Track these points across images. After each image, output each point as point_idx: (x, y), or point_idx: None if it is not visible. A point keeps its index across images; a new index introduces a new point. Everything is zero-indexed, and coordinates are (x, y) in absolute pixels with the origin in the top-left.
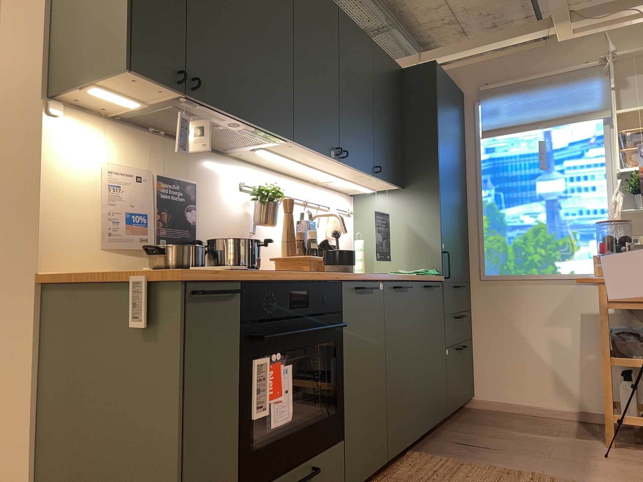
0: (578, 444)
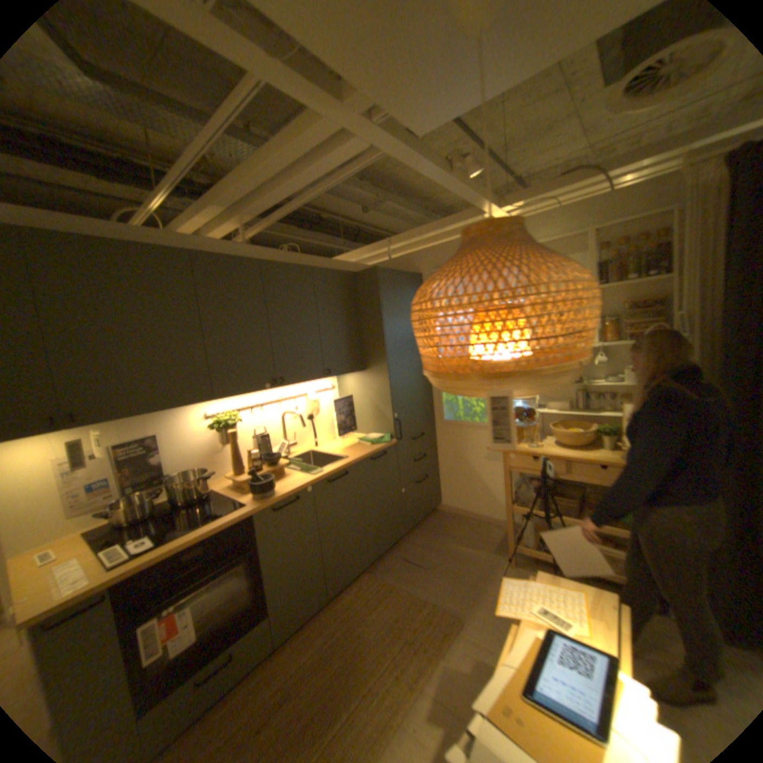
0: (490, 562)
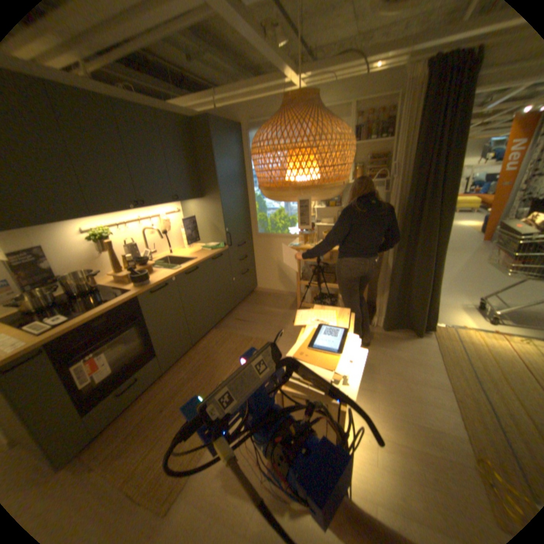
0: (286, 314)
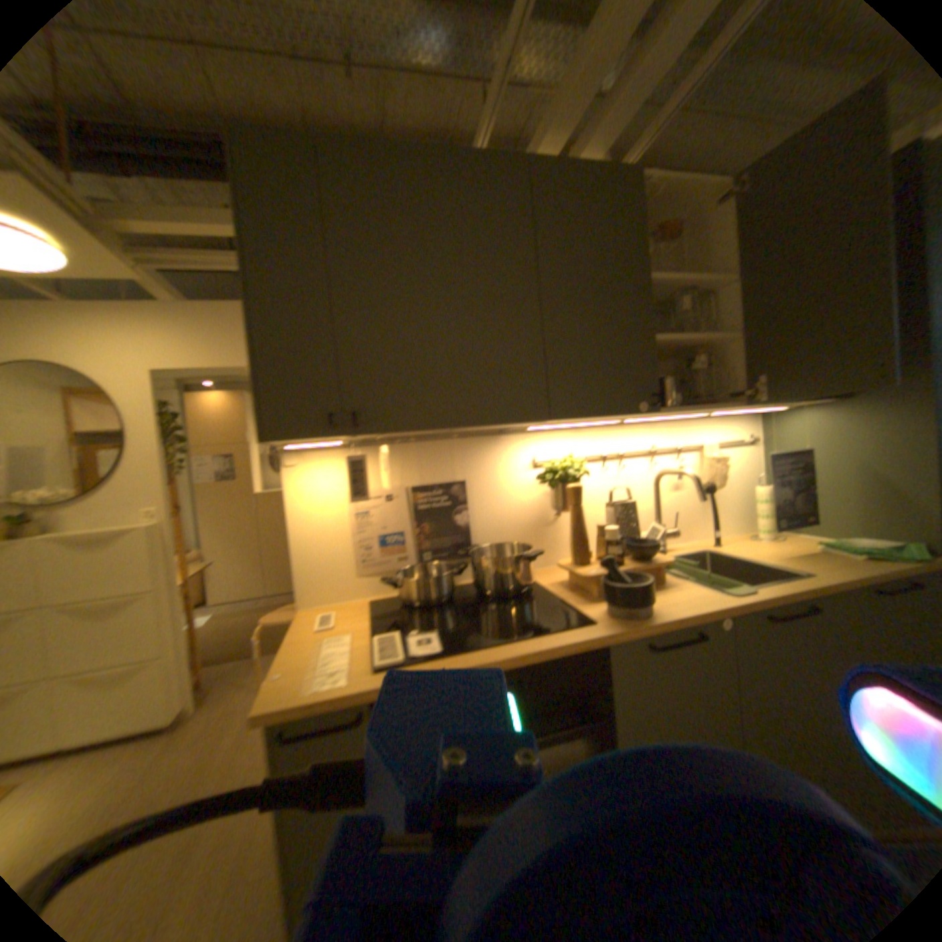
0: None
